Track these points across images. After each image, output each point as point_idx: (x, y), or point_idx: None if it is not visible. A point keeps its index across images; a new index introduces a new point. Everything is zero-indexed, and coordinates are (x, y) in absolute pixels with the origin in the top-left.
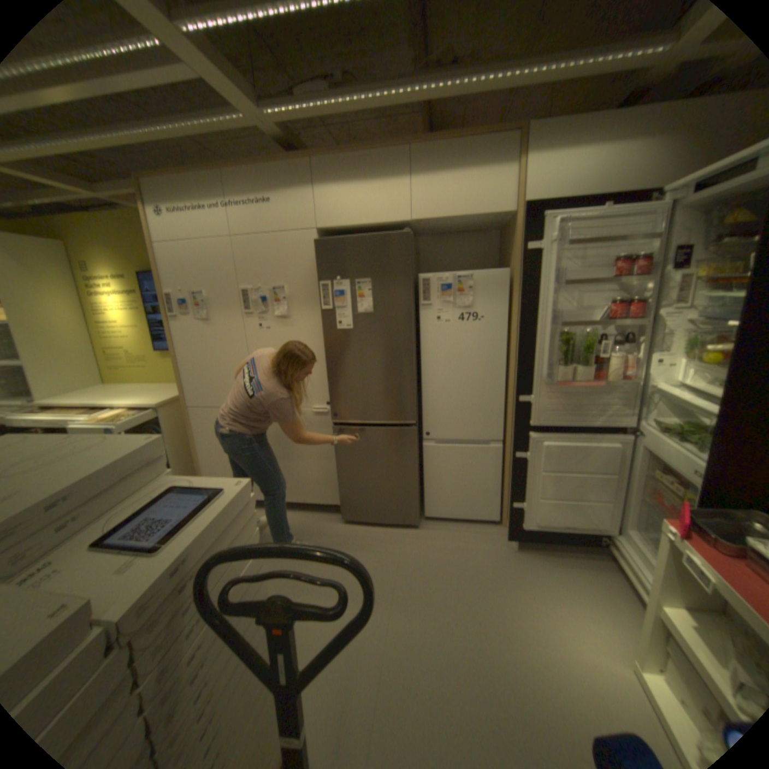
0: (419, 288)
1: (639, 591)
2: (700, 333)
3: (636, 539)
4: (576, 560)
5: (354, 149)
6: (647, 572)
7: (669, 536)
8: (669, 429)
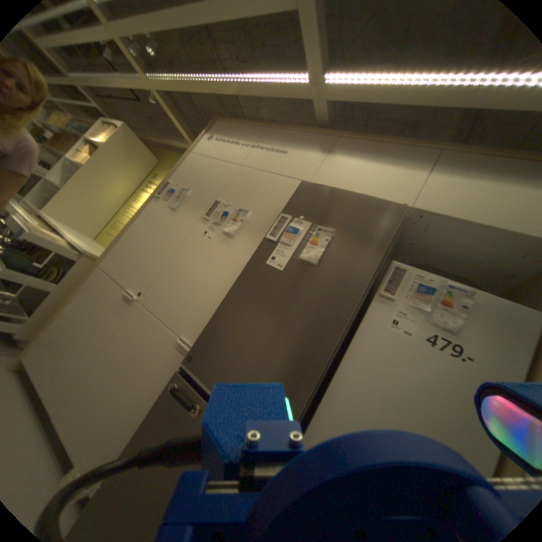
0: (385, 278)
1: None
2: None
3: None
4: None
5: (381, 140)
6: None
7: None
8: None
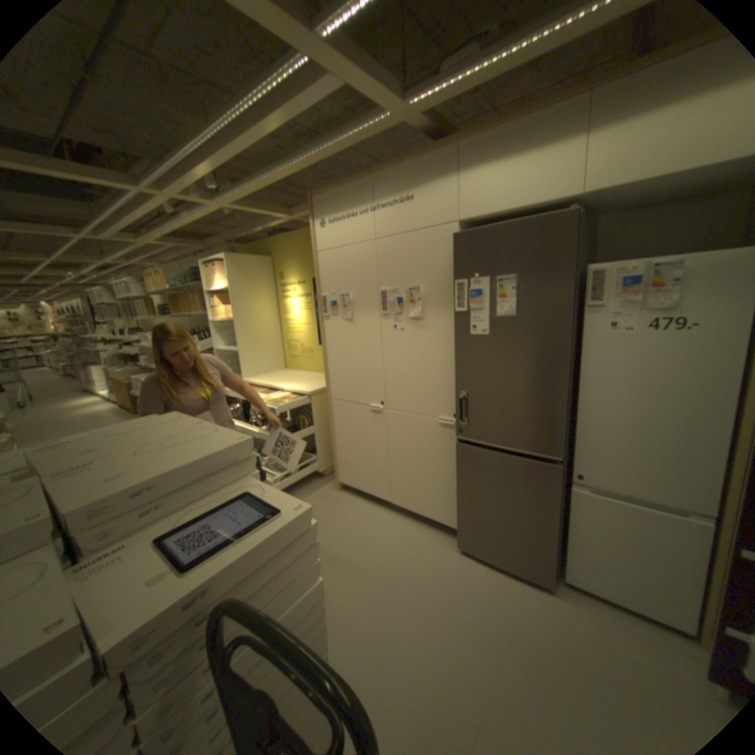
0: (588, 283)
1: None
2: None
3: None
4: None
5: (510, 118)
6: None
7: None
8: None
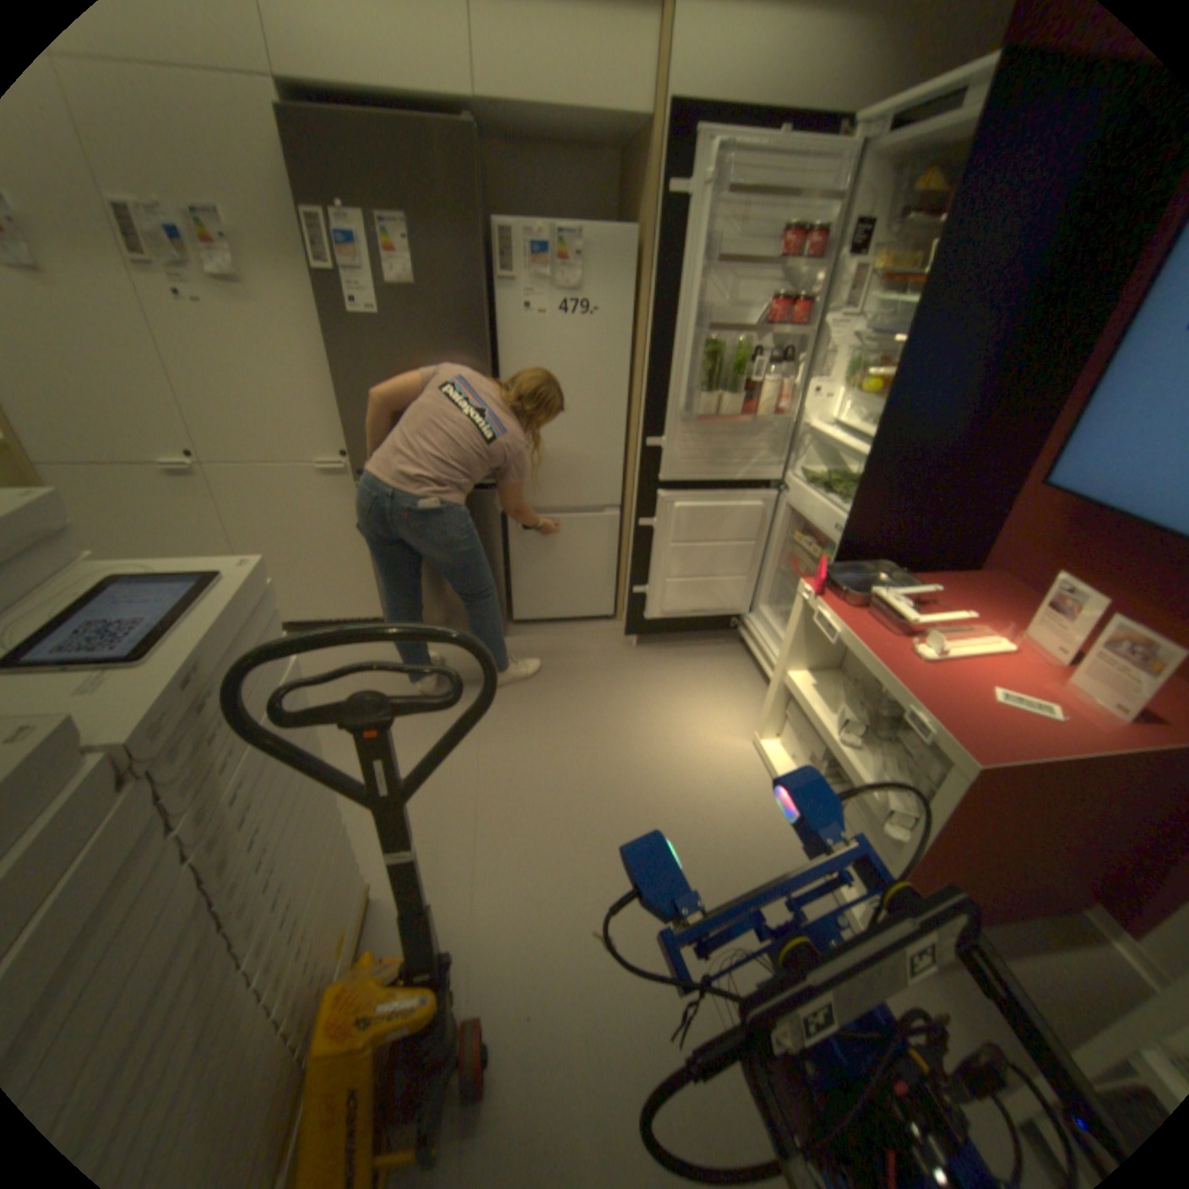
0: (493, 245)
1: (764, 667)
2: (864, 352)
3: (766, 614)
4: (700, 647)
5: None
6: (773, 646)
7: (804, 596)
8: (815, 480)
